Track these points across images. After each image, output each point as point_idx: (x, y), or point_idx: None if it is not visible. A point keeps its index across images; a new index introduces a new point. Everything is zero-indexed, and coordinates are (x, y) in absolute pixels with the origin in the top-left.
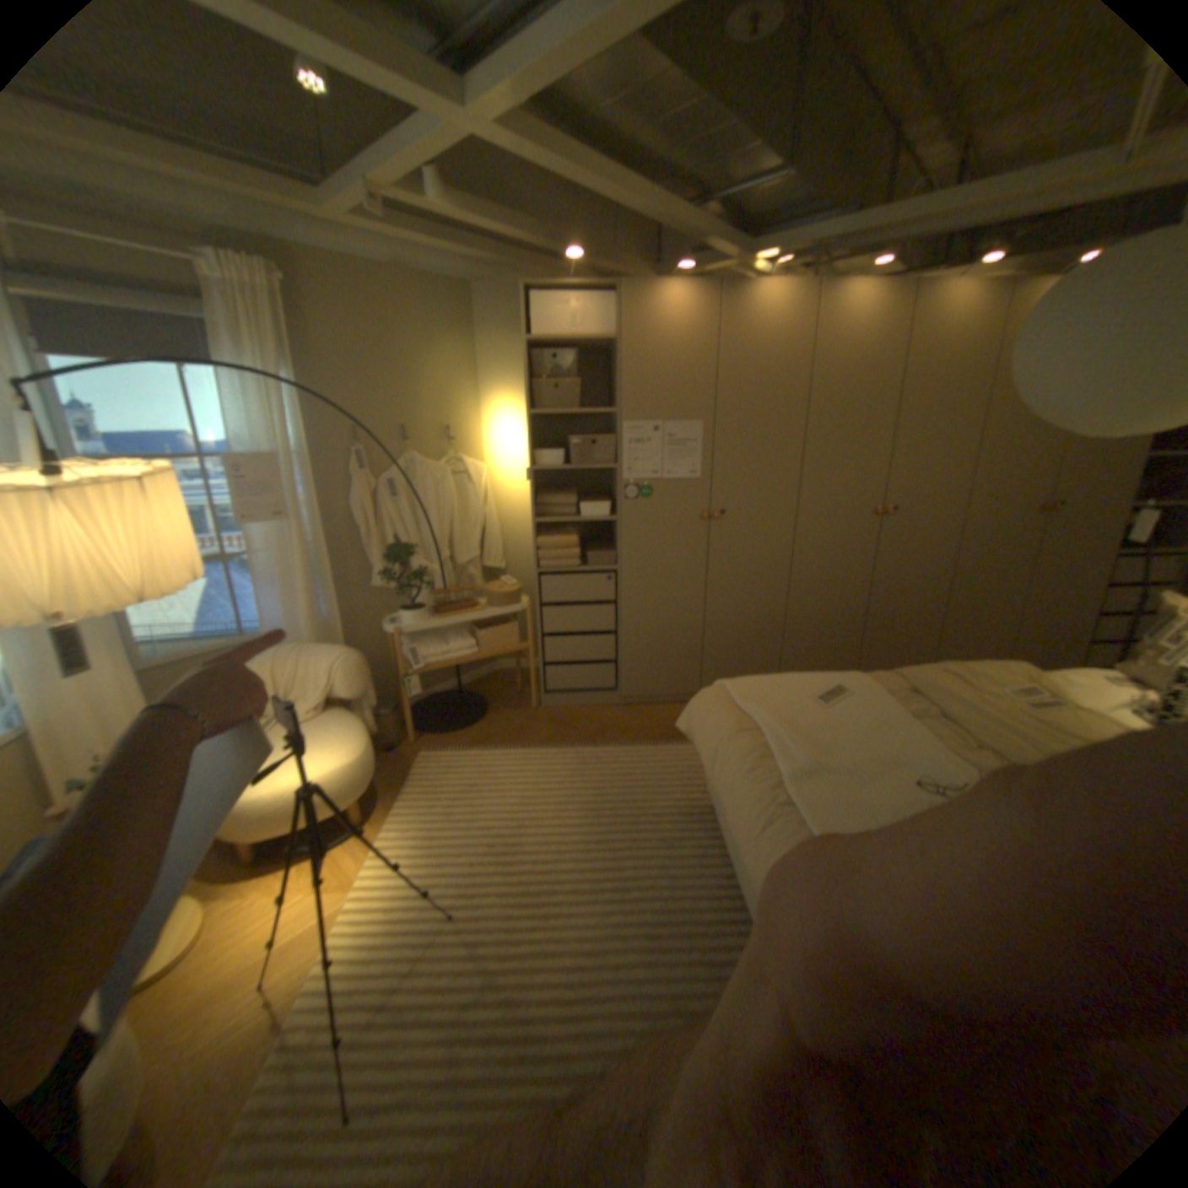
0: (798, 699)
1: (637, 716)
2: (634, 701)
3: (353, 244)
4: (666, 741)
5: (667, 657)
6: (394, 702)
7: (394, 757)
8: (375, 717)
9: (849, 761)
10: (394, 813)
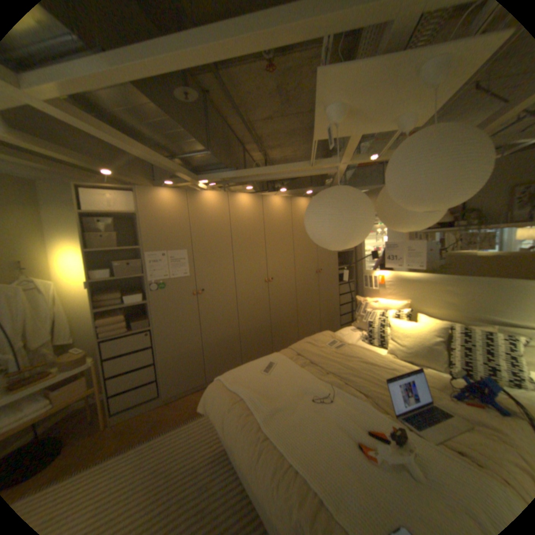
0: (254, 376)
1: (171, 410)
2: (169, 401)
3: None
4: (191, 420)
5: (185, 370)
6: None
7: None
8: None
9: (283, 402)
10: None
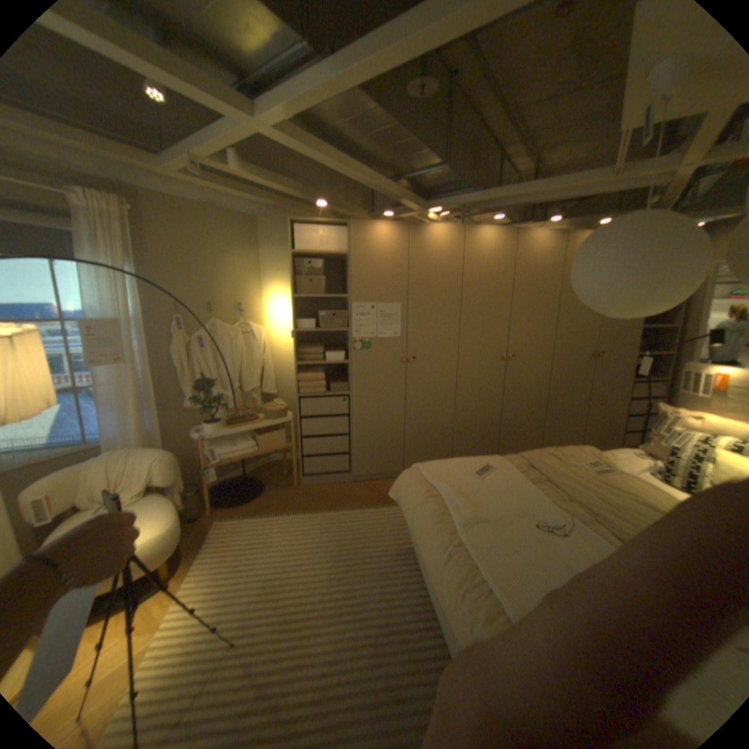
0: (462, 475)
1: (362, 489)
2: (360, 479)
3: (178, 190)
4: (381, 505)
5: (381, 449)
6: (195, 488)
7: (193, 527)
8: (181, 499)
9: (494, 513)
10: (192, 569)
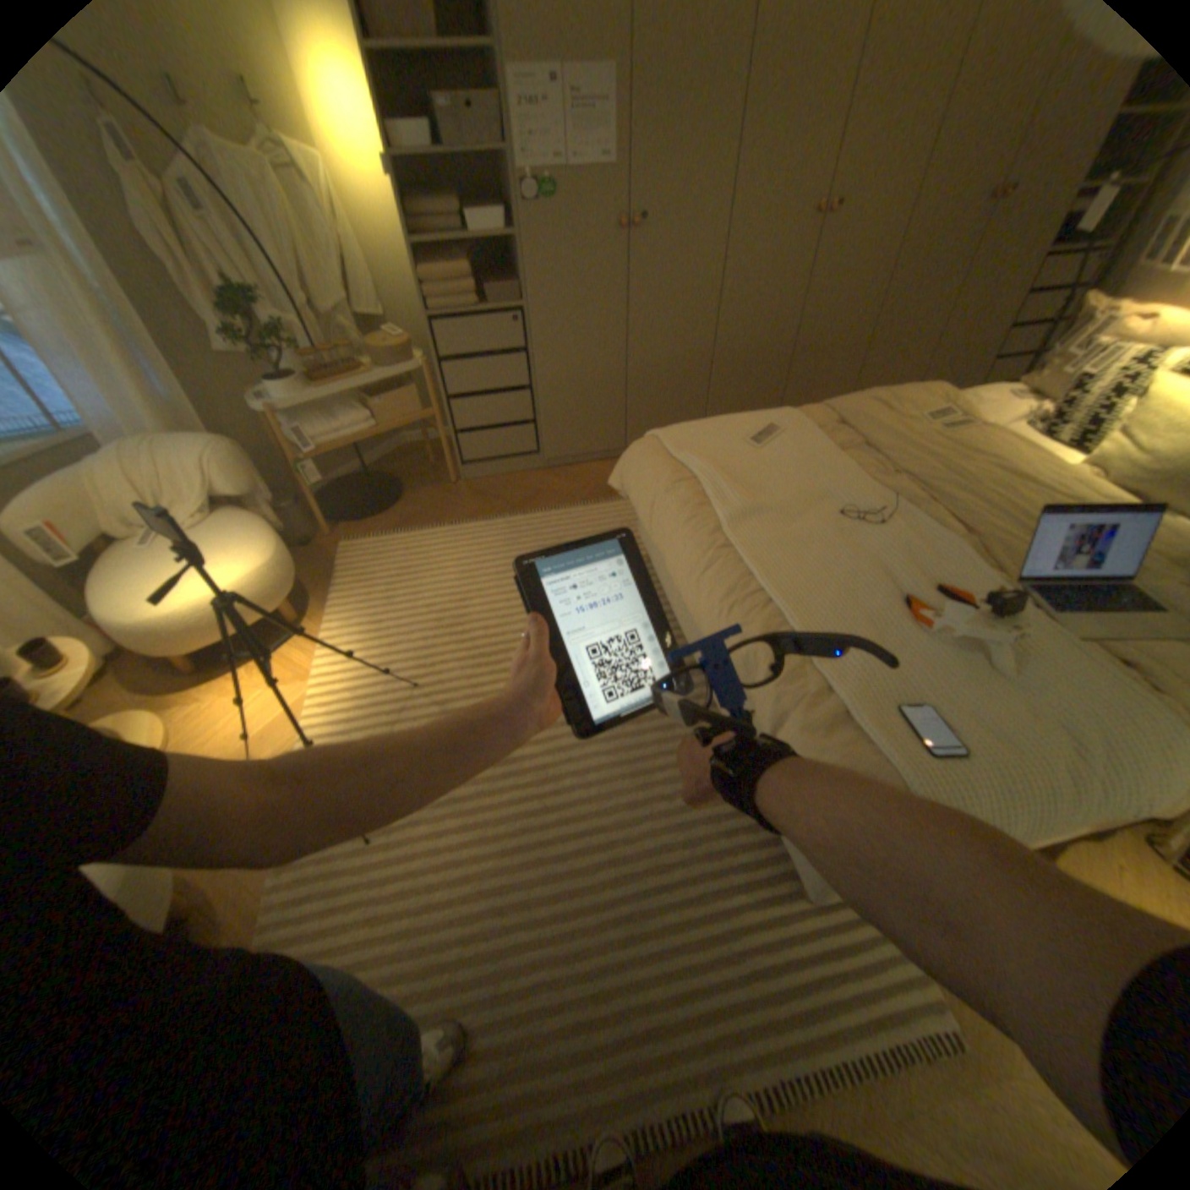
0: (726, 444)
1: (559, 480)
2: (554, 464)
3: None
4: (592, 501)
5: (585, 413)
6: (288, 495)
7: (307, 552)
8: (271, 514)
9: (774, 499)
10: (326, 606)
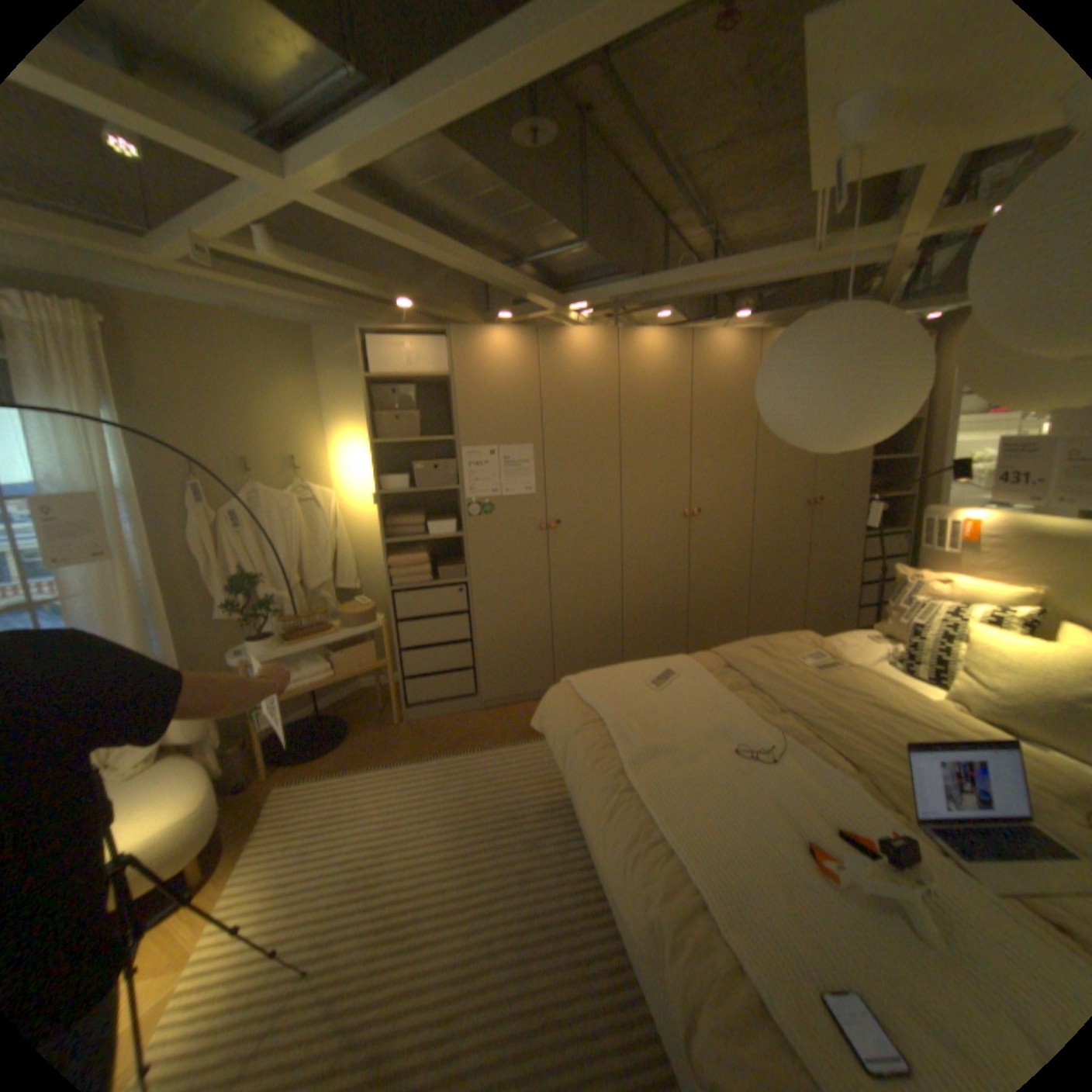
0: (631, 688)
1: (495, 720)
2: (492, 705)
3: (182, 291)
4: (523, 741)
5: (519, 660)
6: (239, 741)
7: (239, 801)
8: (216, 760)
9: (675, 740)
10: (238, 866)
